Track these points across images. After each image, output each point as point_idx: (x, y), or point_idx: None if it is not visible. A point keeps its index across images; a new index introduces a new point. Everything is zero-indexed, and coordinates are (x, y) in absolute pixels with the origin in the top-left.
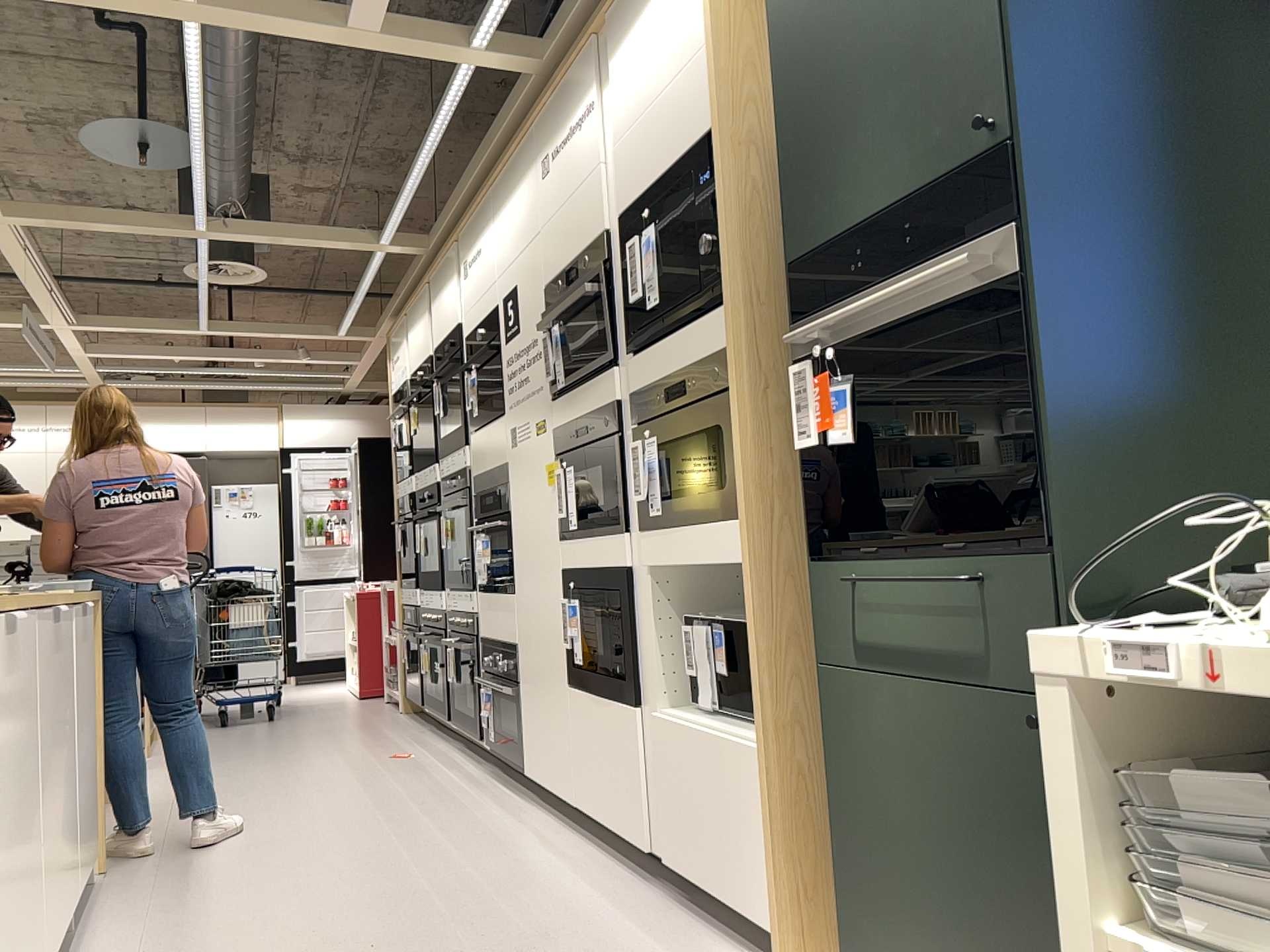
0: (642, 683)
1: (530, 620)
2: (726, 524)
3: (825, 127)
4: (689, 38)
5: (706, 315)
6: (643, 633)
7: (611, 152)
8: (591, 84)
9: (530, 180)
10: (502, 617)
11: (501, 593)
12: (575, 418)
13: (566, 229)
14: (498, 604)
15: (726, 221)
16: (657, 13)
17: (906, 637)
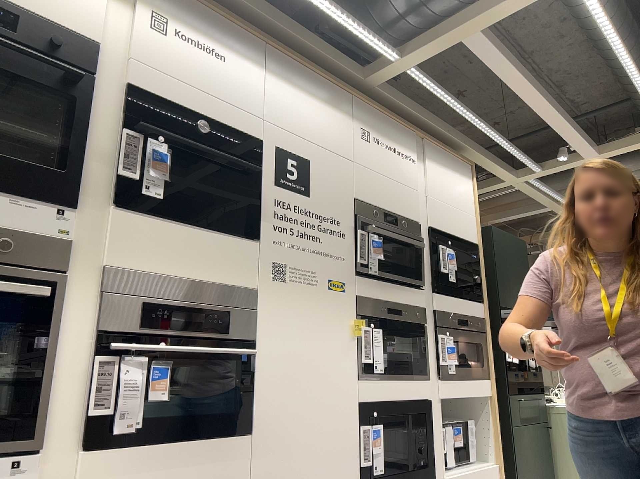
0: (436, 464)
1: (292, 457)
2: (481, 380)
3: (505, 278)
4: (466, 204)
5: (467, 299)
6: (435, 434)
7: (420, 190)
8: (413, 149)
9: (344, 119)
10: (204, 470)
11: (206, 438)
12: (386, 300)
13: (386, 189)
14: (191, 455)
15: (482, 277)
16: (453, 178)
17: (526, 413)
